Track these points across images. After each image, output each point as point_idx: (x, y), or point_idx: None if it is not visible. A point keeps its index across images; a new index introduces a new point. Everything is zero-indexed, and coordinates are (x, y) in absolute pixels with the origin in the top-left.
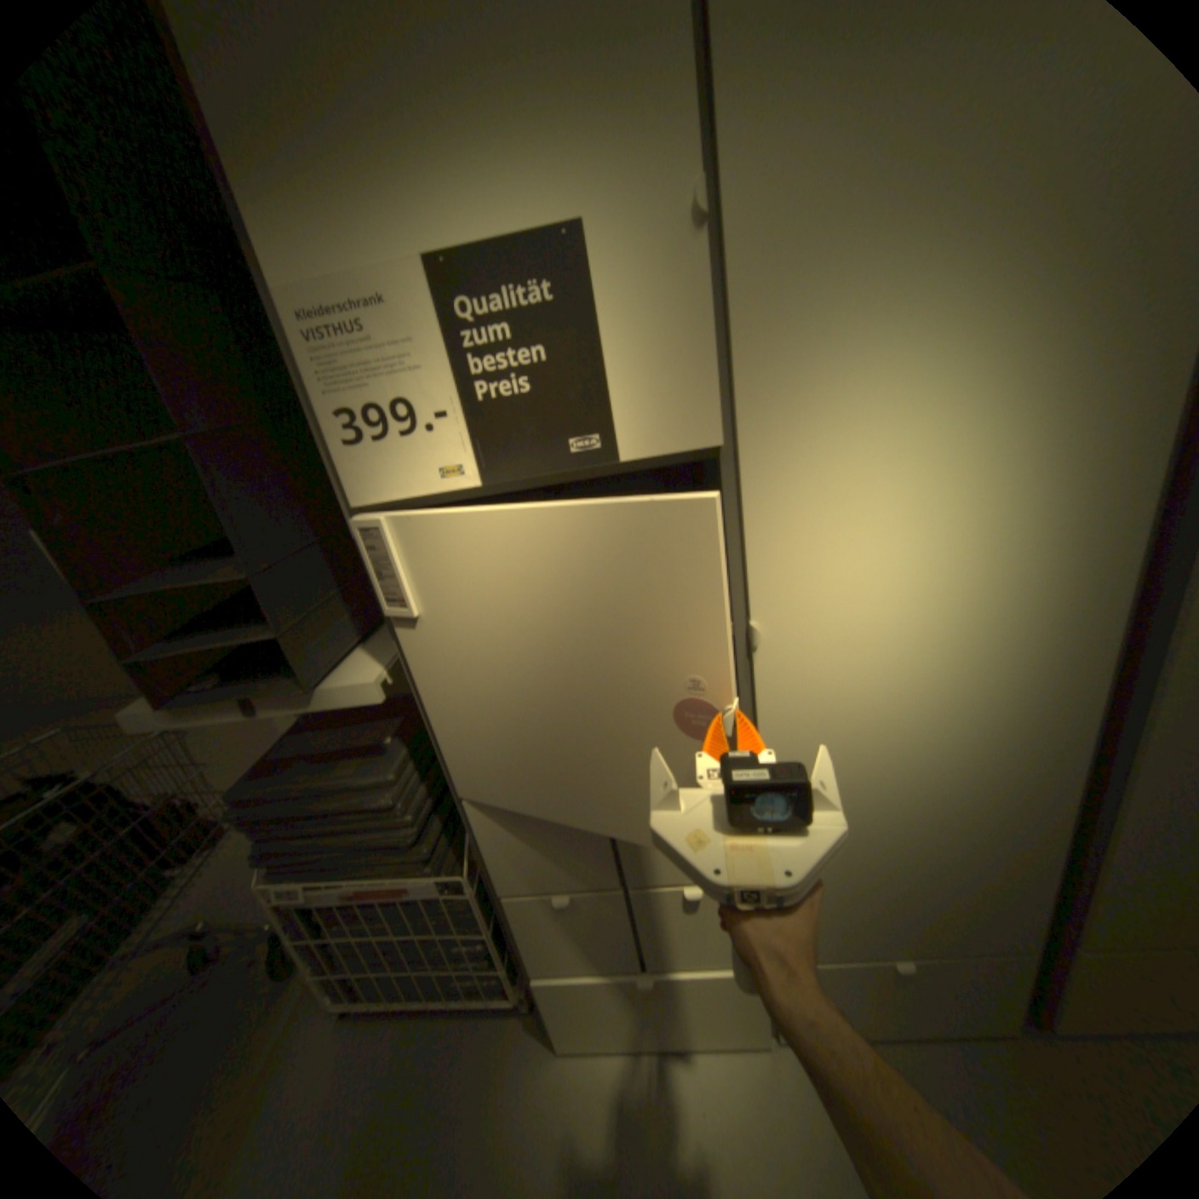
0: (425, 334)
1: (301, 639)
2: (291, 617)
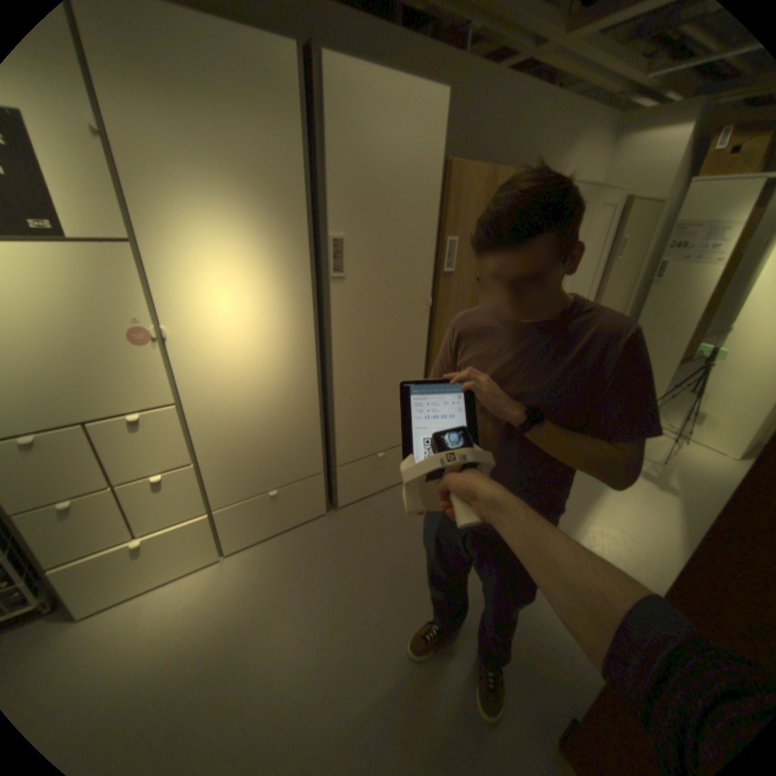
0: None
1: None
2: None
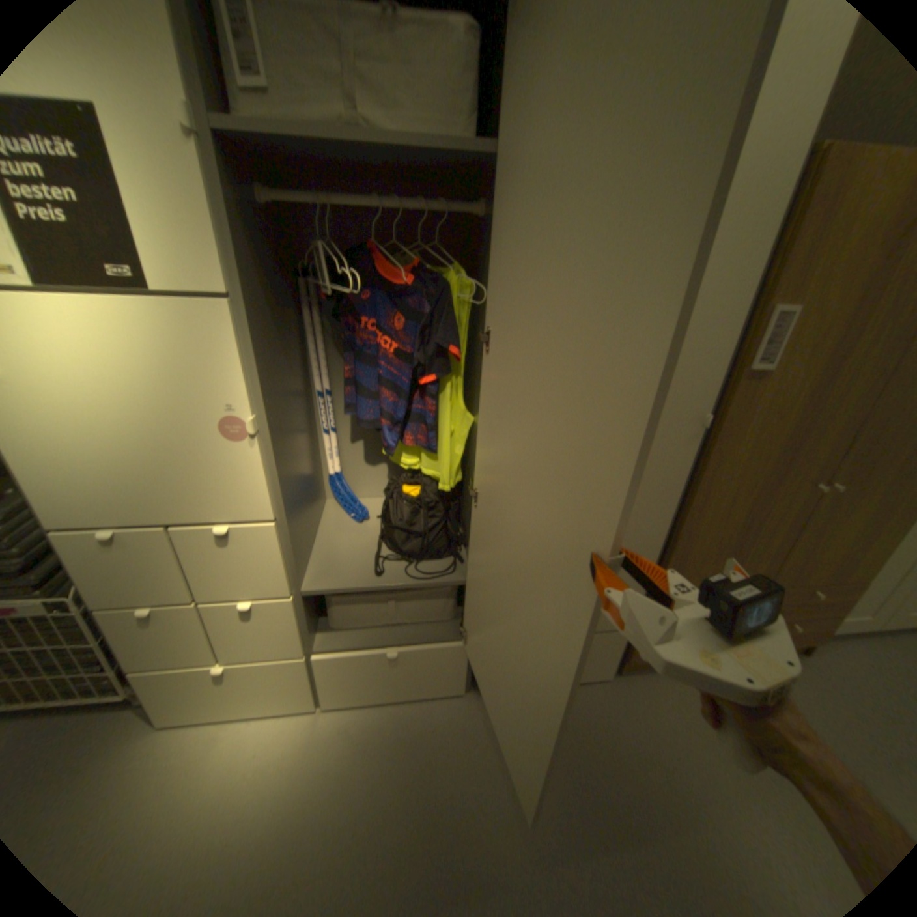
0: None
1: None
2: None
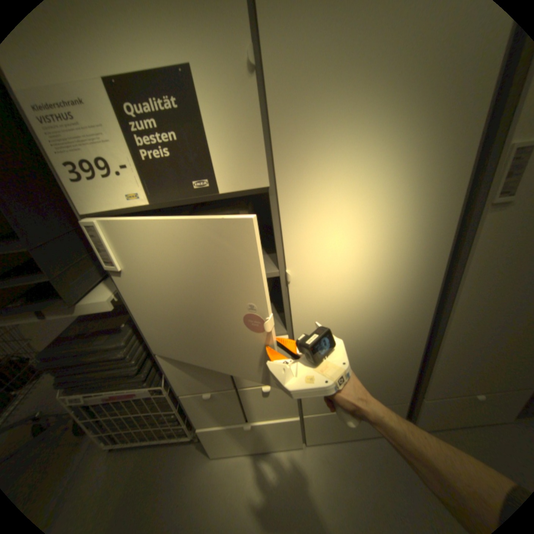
0: (110, 122)
1: (65, 279)
2: (58, 268)
